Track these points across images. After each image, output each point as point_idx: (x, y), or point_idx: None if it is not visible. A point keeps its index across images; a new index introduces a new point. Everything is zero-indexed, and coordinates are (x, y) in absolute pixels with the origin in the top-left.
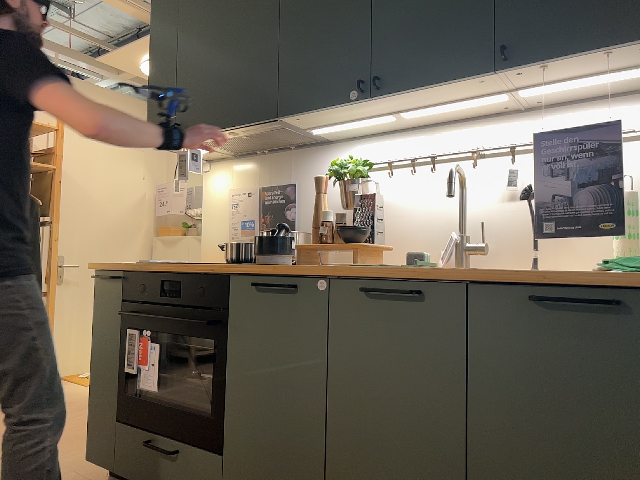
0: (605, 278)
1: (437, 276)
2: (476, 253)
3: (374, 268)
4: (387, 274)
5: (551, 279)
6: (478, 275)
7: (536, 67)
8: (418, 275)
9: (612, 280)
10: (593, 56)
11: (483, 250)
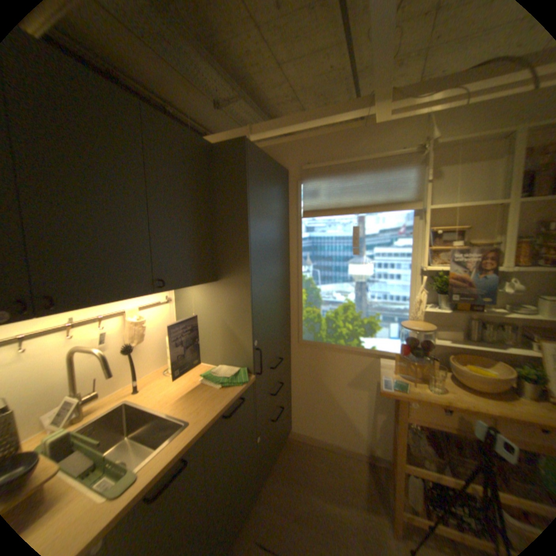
0: (240, 393)
1: (192, 442)
2: (88, 402)
3: (143, 477)
4: (157, 471)
5: (229, 405)
6: (209, 425)
7: (169, 290)
8: (182, 451)
9: (237, 392)
10: (190, 286)
11: (94, 397)
